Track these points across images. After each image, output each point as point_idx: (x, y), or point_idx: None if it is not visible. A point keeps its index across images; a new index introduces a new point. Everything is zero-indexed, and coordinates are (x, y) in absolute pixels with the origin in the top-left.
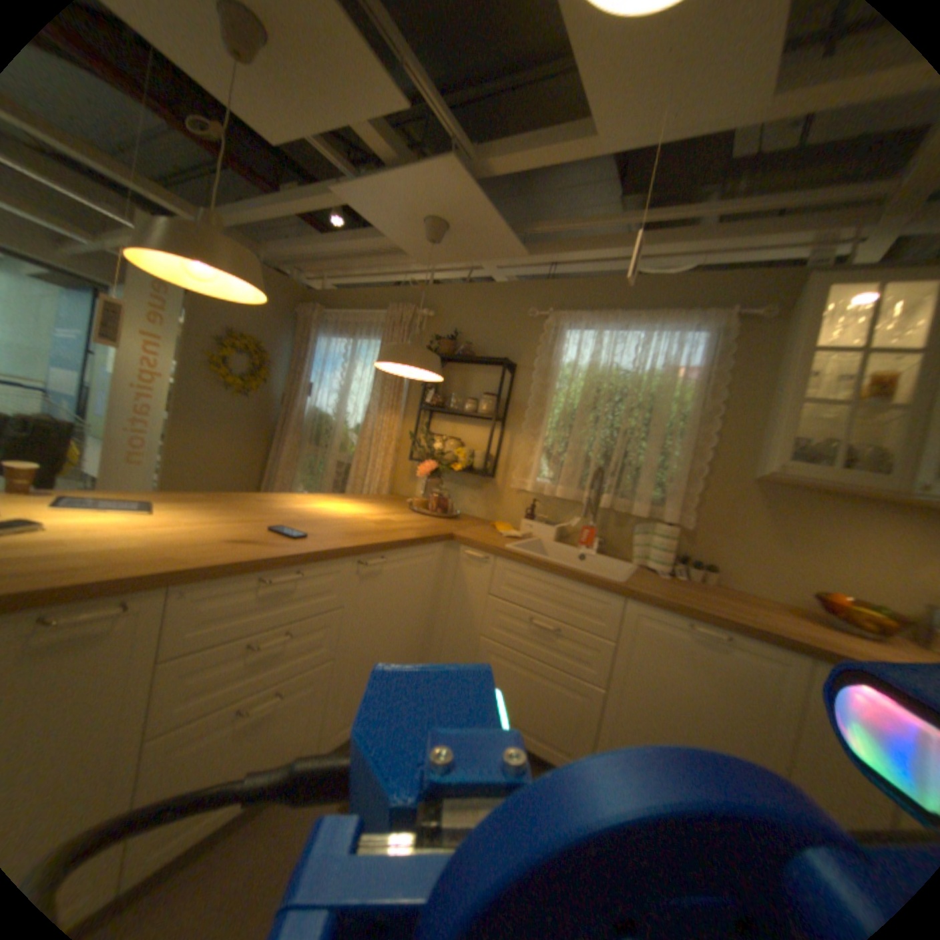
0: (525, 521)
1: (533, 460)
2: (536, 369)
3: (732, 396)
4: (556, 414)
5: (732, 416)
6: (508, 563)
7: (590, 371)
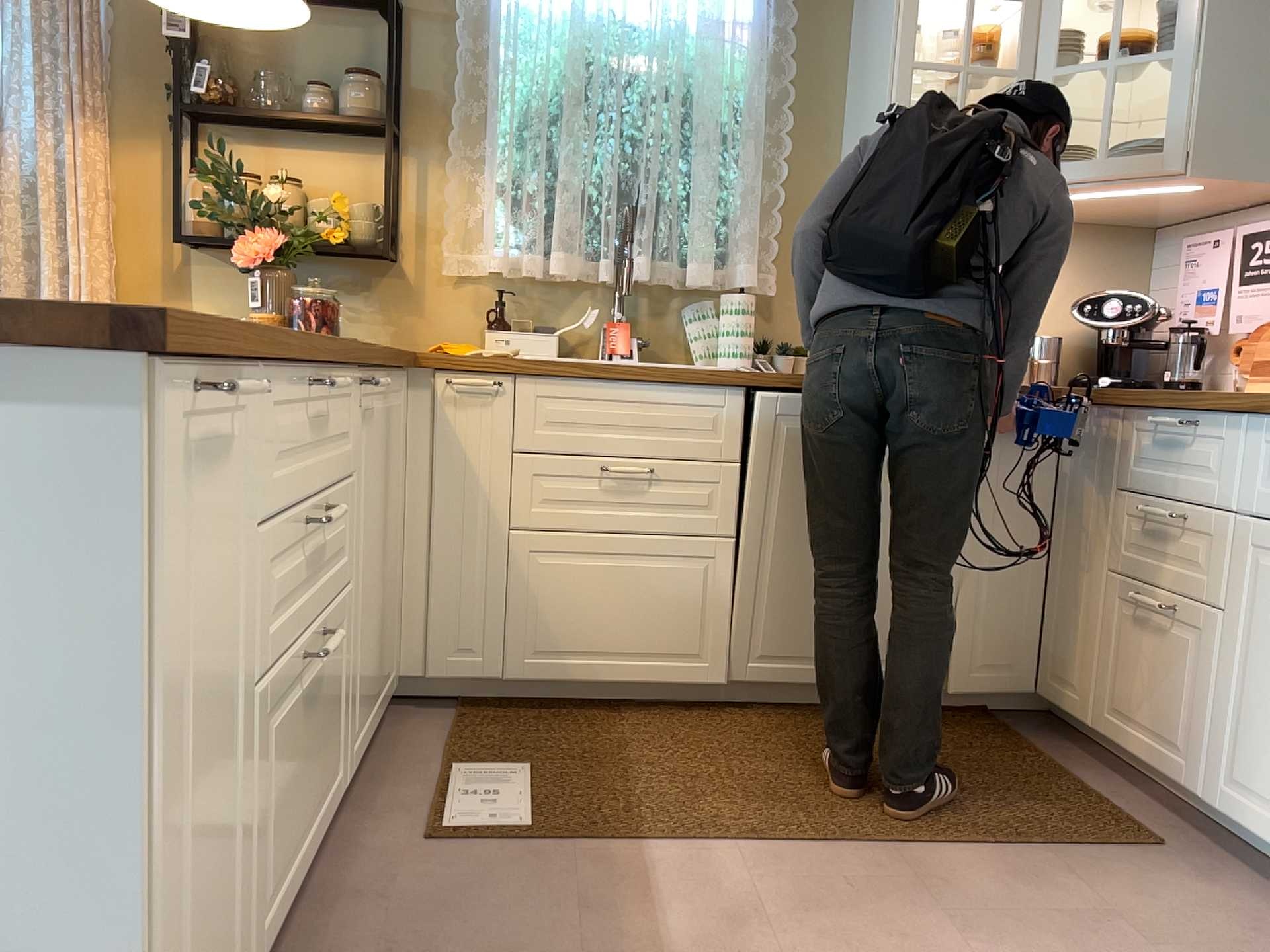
0: (490, 332)
1: (479, 213)
2: (449, 19)
3: (794, 72)
4: (511, 113)
5: (797, 105)
6: (538, 383)
7: (573, 24)
